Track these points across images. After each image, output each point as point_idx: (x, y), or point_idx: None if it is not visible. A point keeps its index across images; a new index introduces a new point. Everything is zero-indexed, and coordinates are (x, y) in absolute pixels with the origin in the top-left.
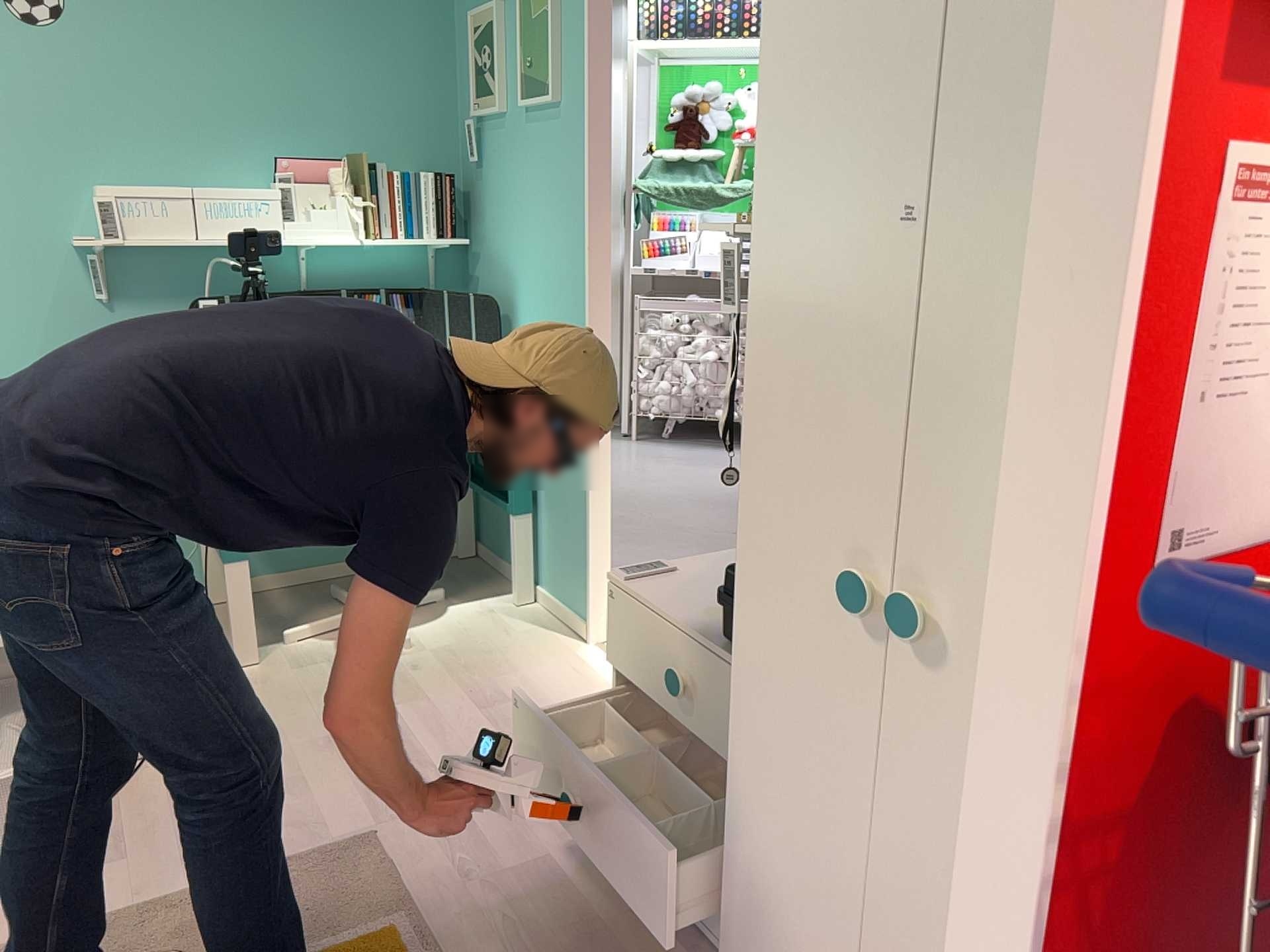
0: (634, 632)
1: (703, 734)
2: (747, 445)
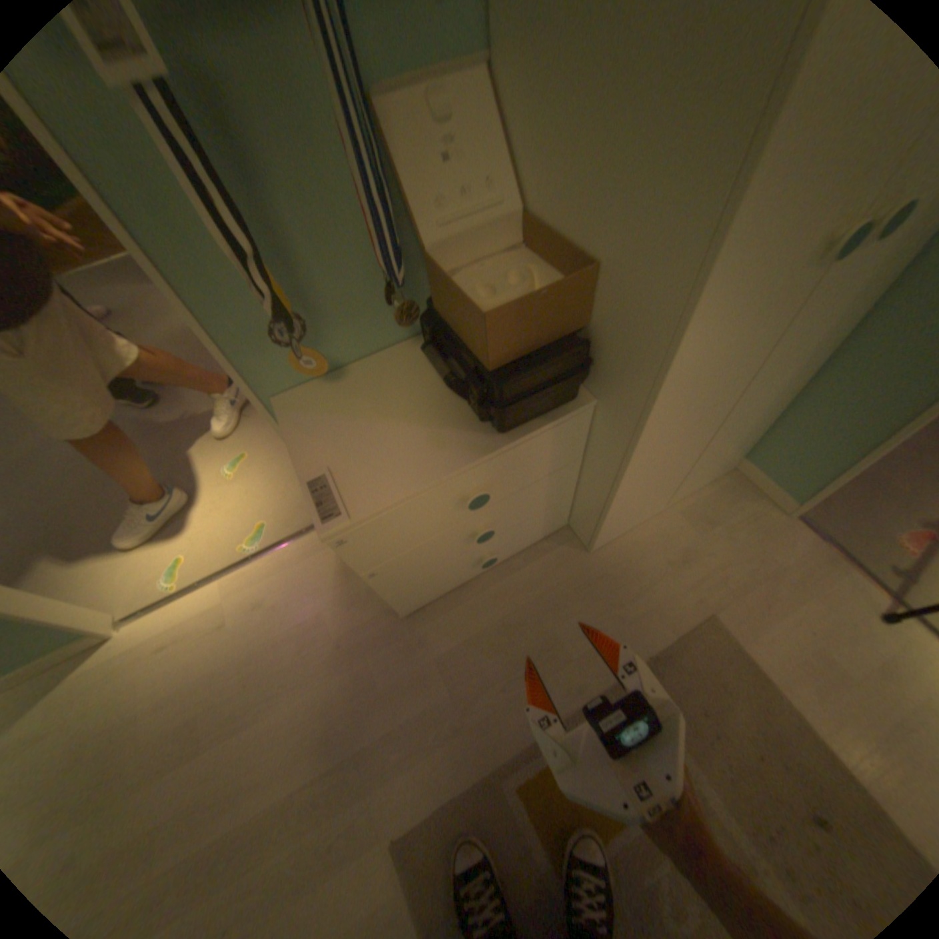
0: (393, 529)
1: (502, 496)
2: (753, 195)
